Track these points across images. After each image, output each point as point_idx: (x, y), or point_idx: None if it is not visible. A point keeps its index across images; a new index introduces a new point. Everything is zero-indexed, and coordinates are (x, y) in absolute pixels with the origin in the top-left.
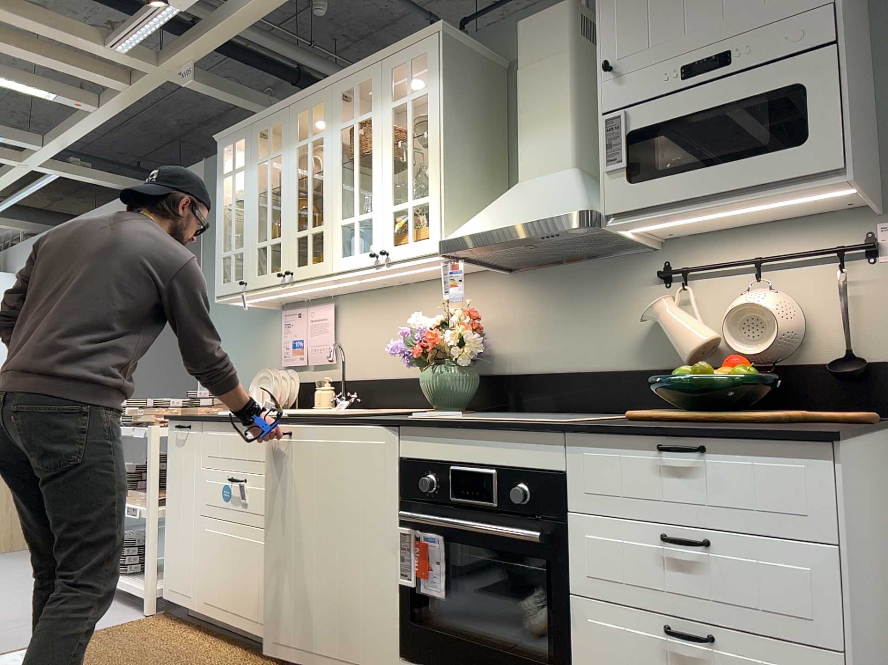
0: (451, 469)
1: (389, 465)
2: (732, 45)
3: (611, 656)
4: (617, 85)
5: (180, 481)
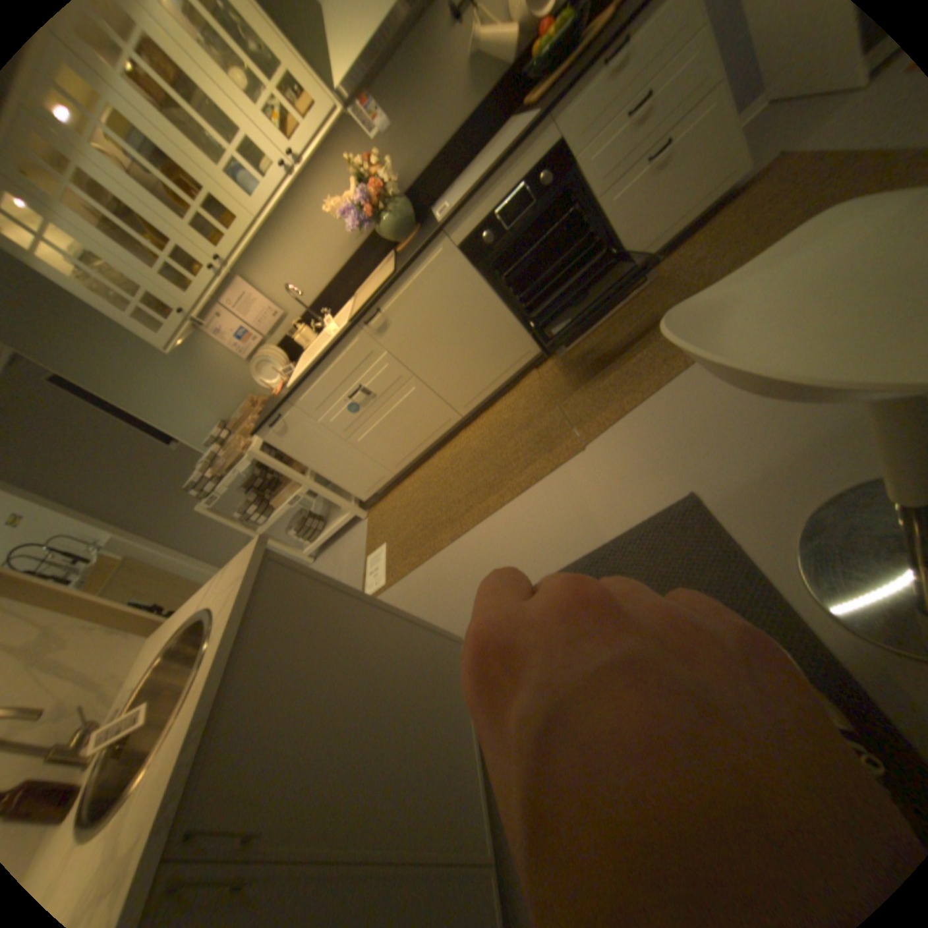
0: (494, 213)
1: (455, 256)
2: None
3: (631, 201)
4: None
5: (310, 446)
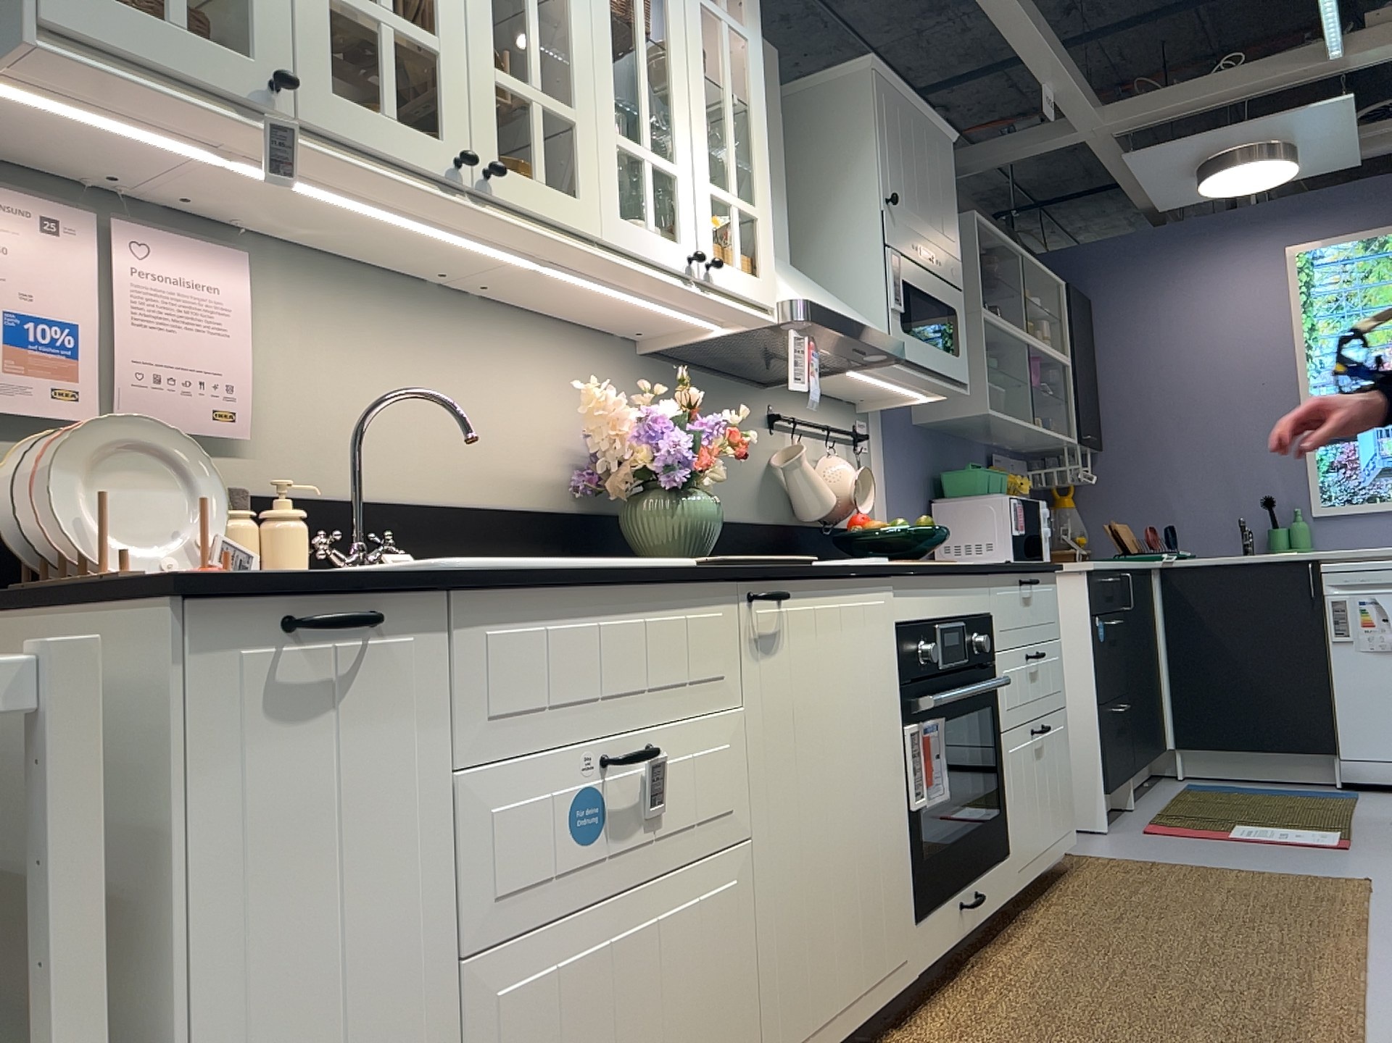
0: (934, 628)
1: (892, 636)
2: (938, 253)
3: (1020, 774)
4: (895, 225)
5: (307, 883)
